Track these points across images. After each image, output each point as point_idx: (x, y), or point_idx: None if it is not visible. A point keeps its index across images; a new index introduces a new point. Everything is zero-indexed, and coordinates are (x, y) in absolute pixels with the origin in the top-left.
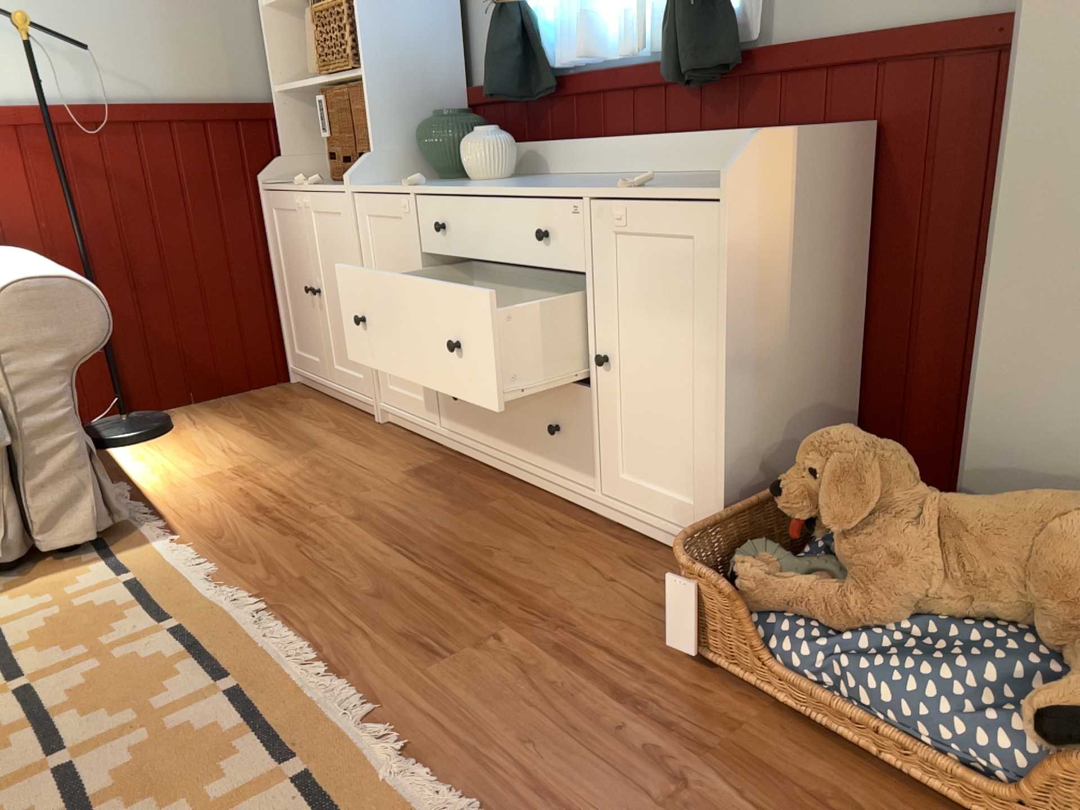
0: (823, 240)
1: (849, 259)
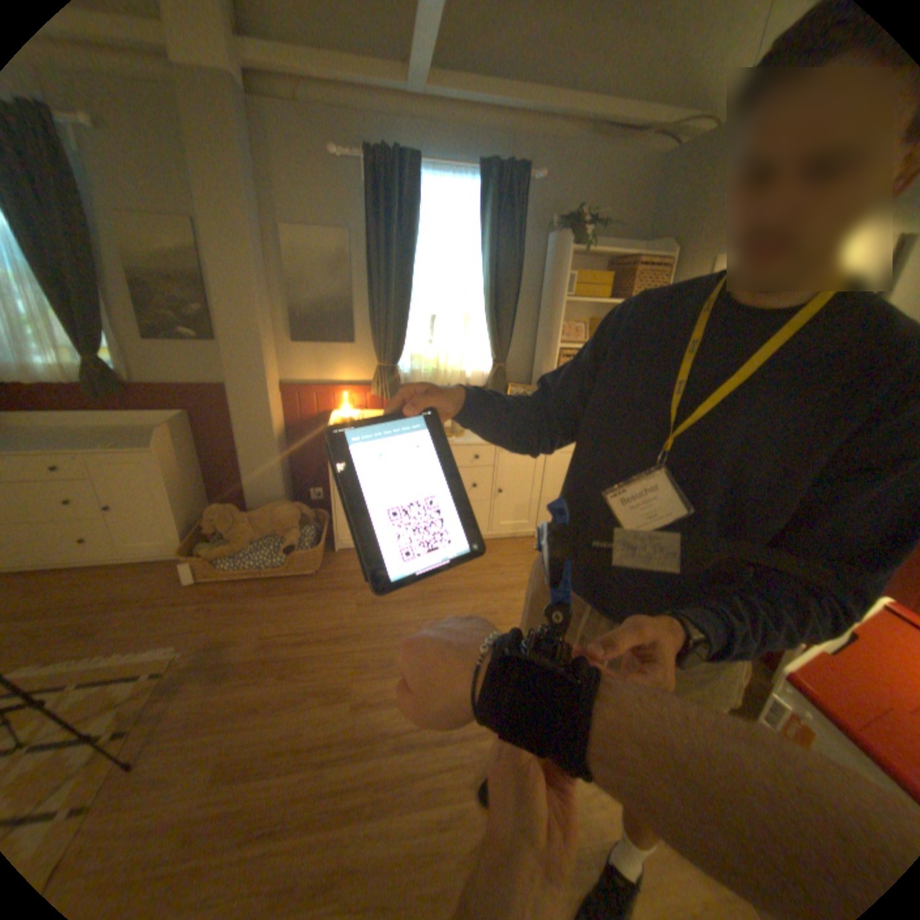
0: (183, 450)
1: (191, 452)
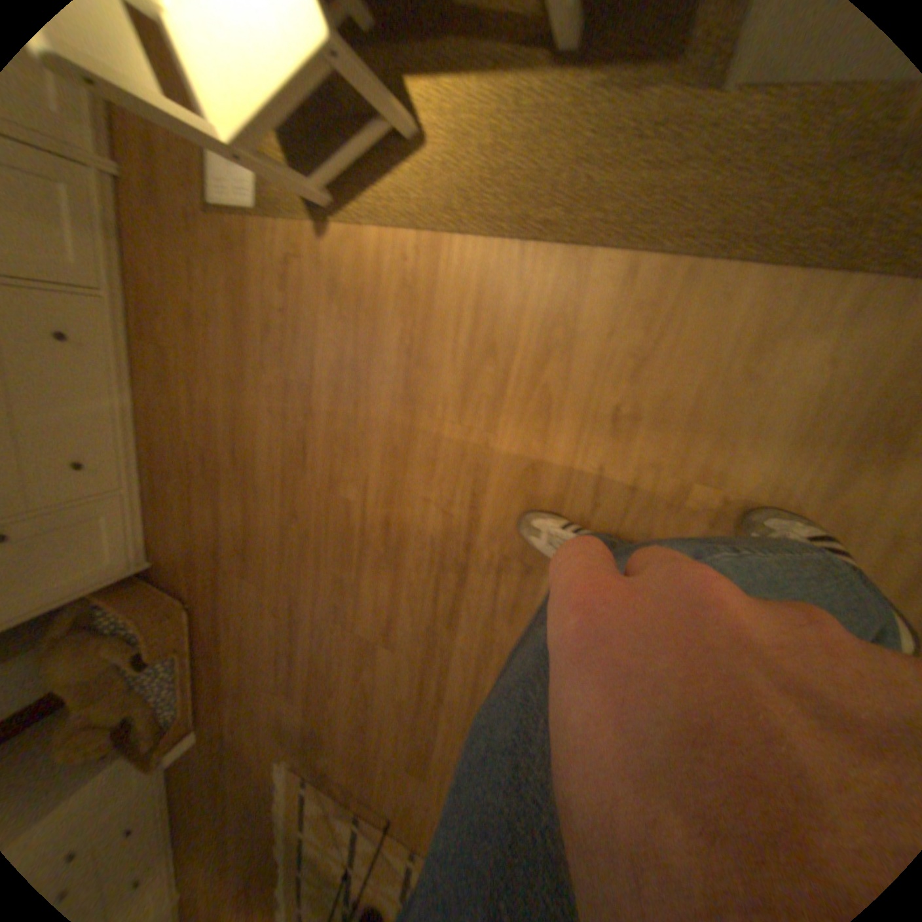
0: None
1: None
